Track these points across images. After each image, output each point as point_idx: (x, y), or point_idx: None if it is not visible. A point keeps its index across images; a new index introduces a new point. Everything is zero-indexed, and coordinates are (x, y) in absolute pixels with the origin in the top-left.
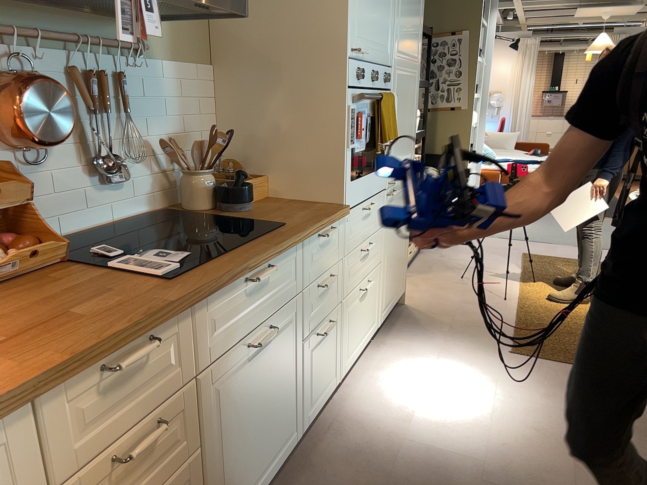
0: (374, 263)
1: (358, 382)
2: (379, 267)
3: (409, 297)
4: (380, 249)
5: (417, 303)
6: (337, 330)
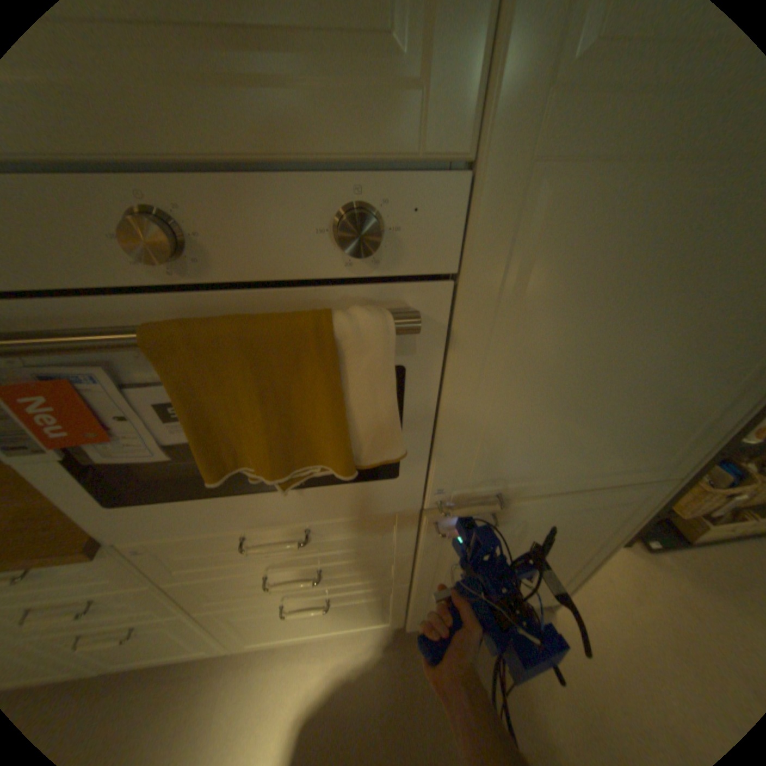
0: (361, 587)
1: (283, 667)
2: (397, 589)
3: (586, 611)
4: (398, 575)
5: (577, 636)
6: (183, 632)
